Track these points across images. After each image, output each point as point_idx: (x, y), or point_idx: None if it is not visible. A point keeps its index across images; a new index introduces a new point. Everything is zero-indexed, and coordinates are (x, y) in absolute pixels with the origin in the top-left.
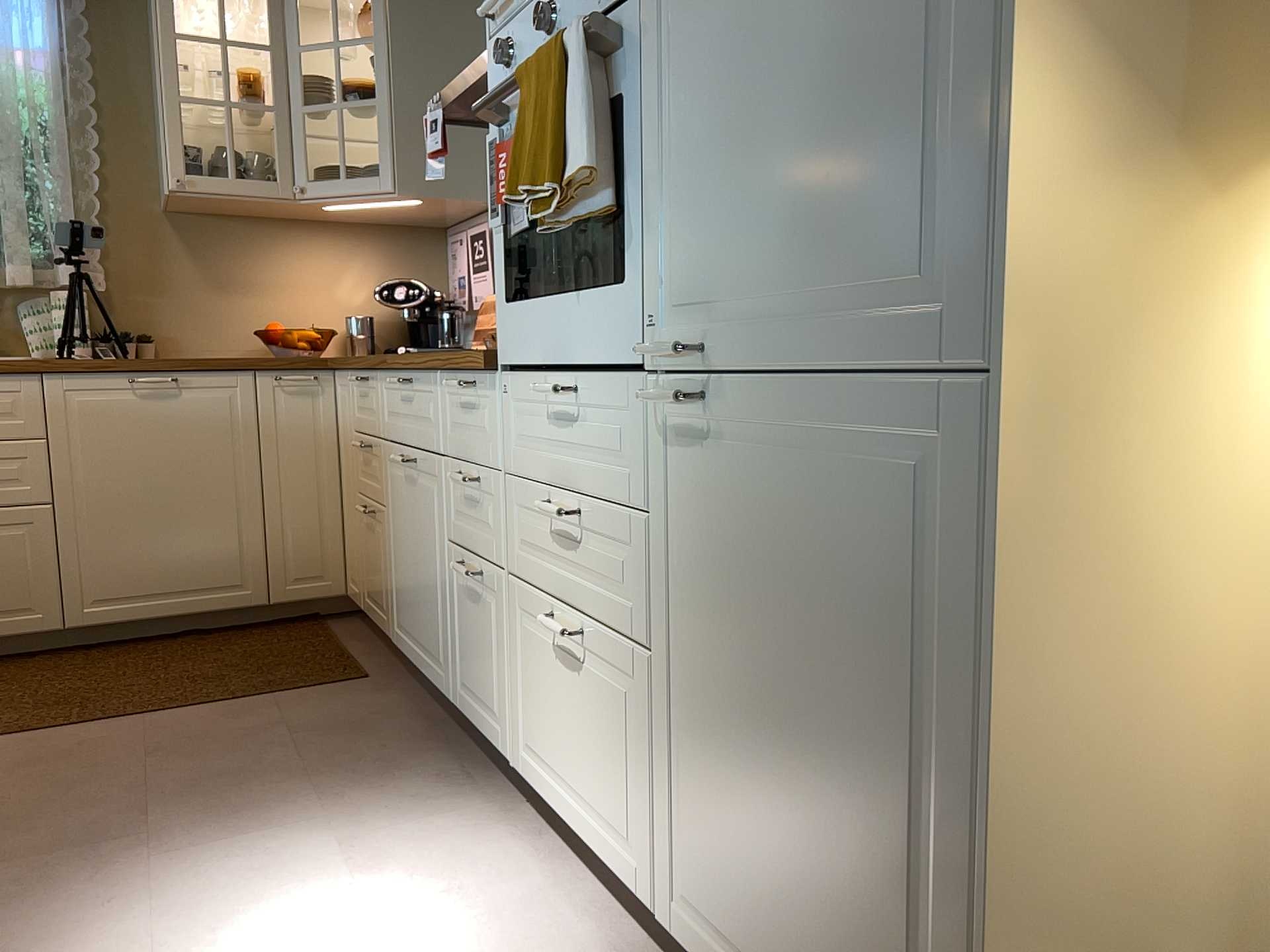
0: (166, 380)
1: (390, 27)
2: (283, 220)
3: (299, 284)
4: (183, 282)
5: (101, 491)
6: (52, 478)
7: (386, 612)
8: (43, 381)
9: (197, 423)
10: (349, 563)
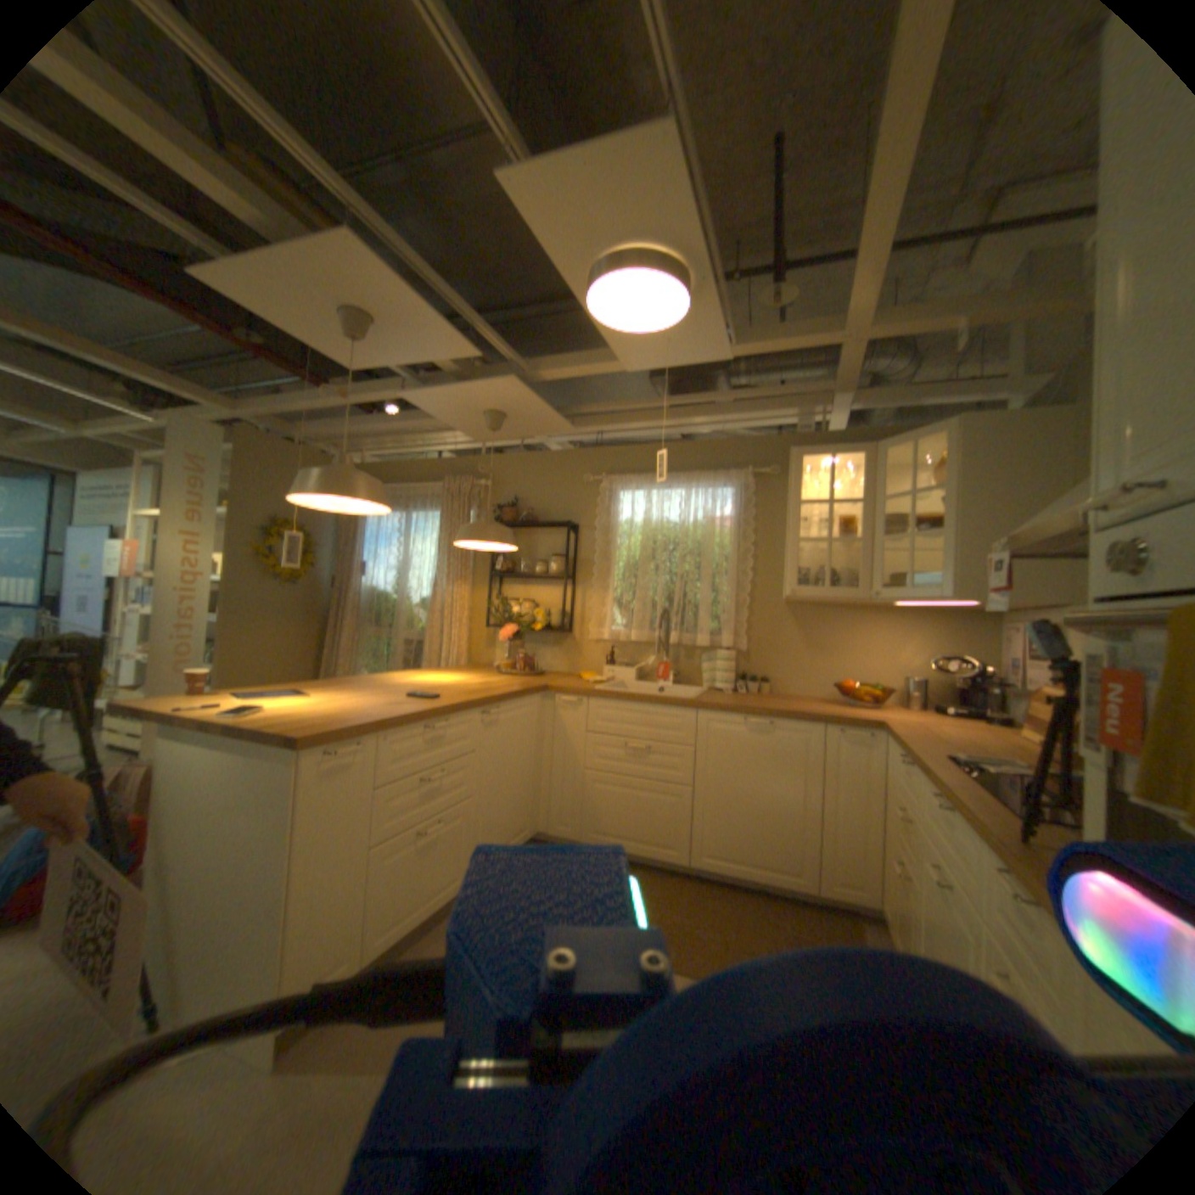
0: (766, 723)
1: (960, 475)
2: (863, 608)
3: (871, 651)
4: (792, 646)
5: (720, 786)
6: (695, 772)
7: None
8: (697, 713)
9: (783, 754)
10: (886, 891)
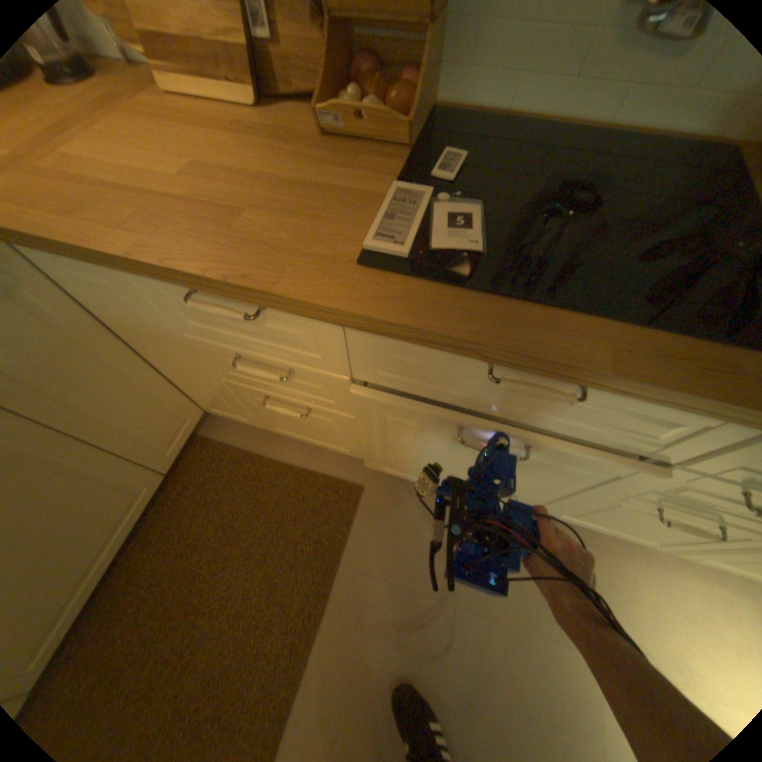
0: None
1: None
2: None
3: None
4: None
5: None
6: None
7: (348, 449)
8: None
9: None
10: (206, 402)
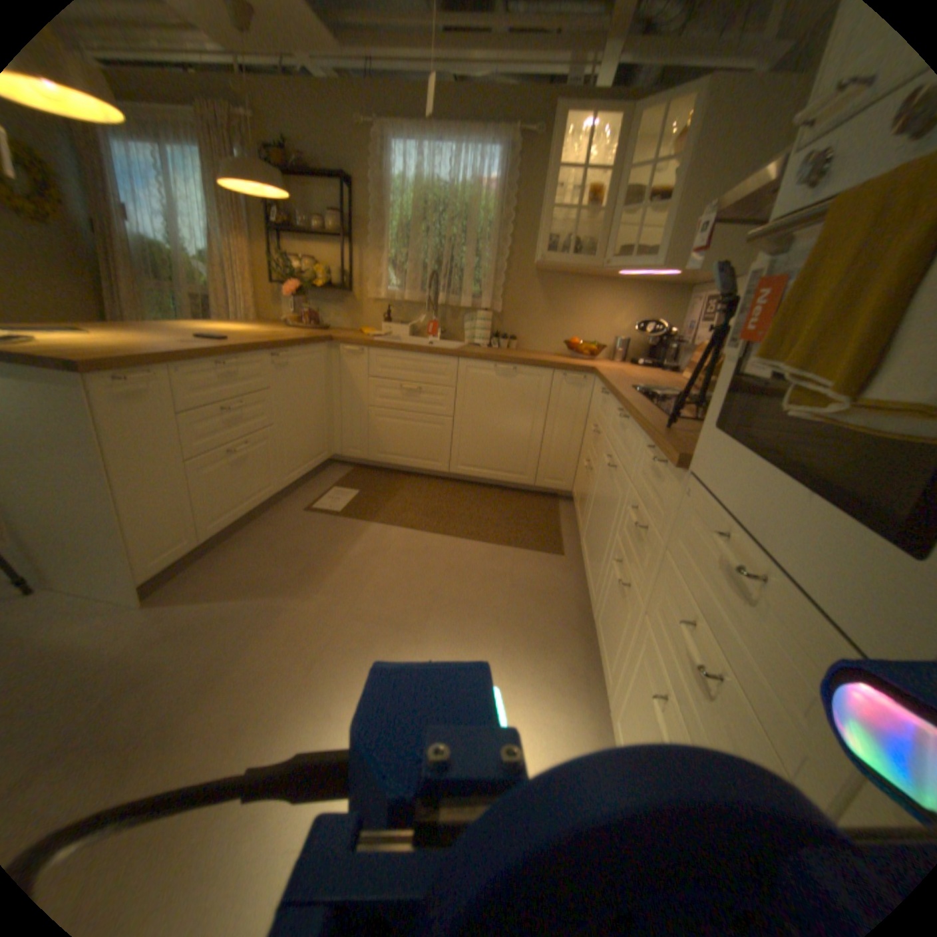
0: (510, 368)
1: (696, 146)
2: (595, 278)
3: (594, 316)
4: (536, 309)
5: (472, 416)
6: (454, 406)
7: (581, 525)
8: (458, 361)
9: (520, 392)
10: (575, 479)
